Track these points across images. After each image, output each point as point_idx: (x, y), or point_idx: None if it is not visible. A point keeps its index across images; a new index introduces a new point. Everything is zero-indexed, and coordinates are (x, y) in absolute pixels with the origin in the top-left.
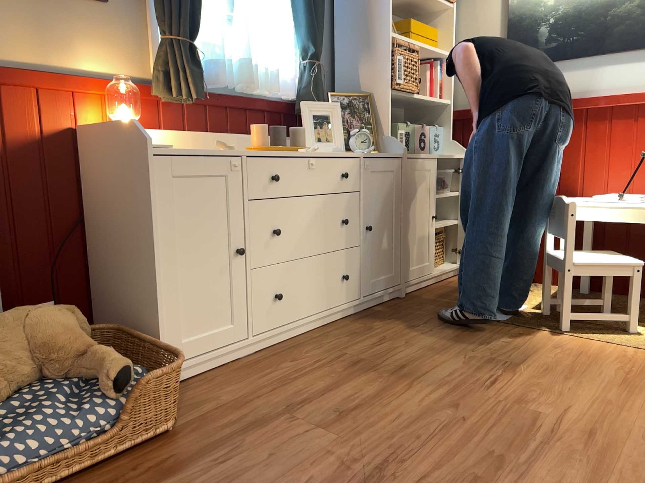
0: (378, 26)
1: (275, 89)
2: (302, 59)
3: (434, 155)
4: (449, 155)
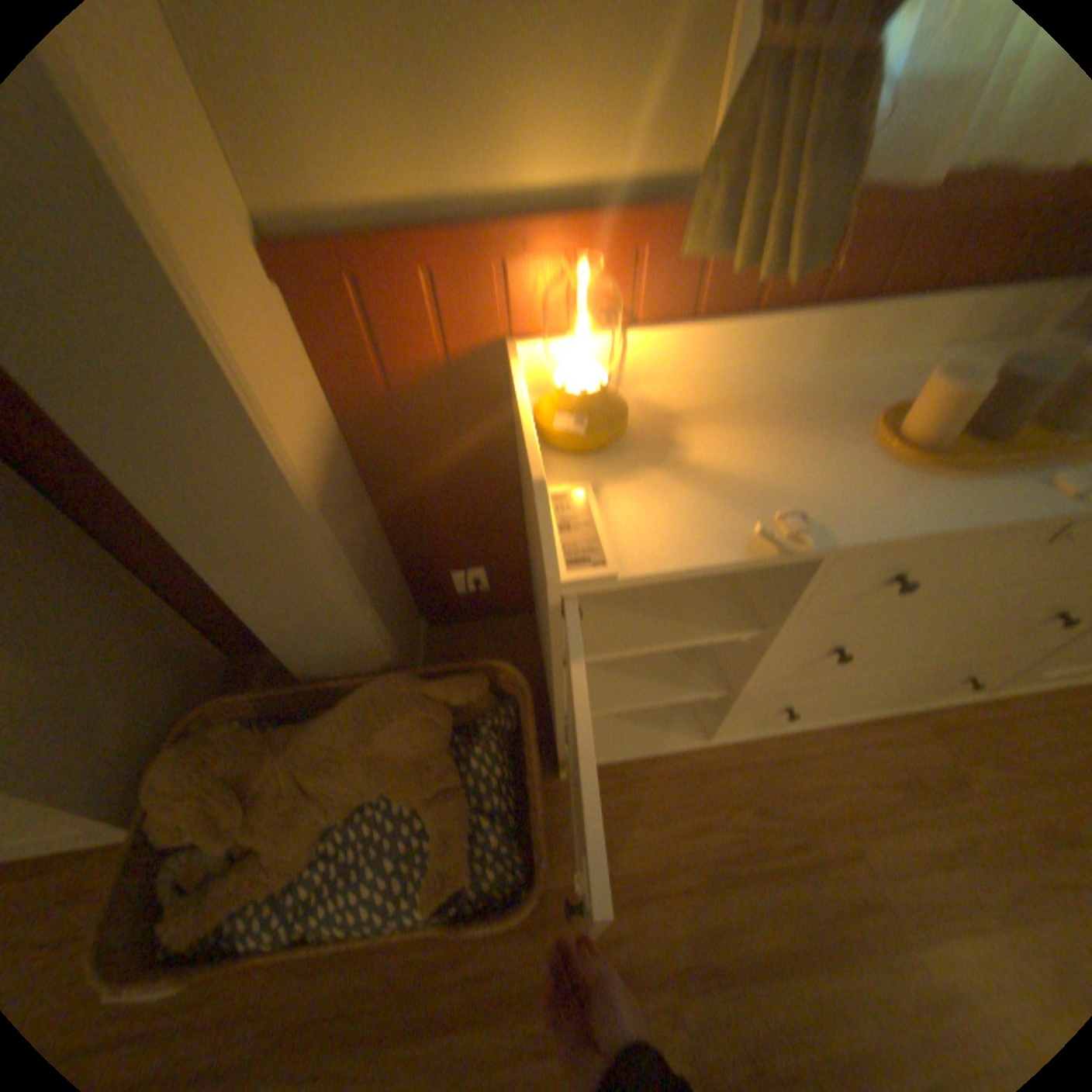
0: None
1: None
2: None
3: None
4: None
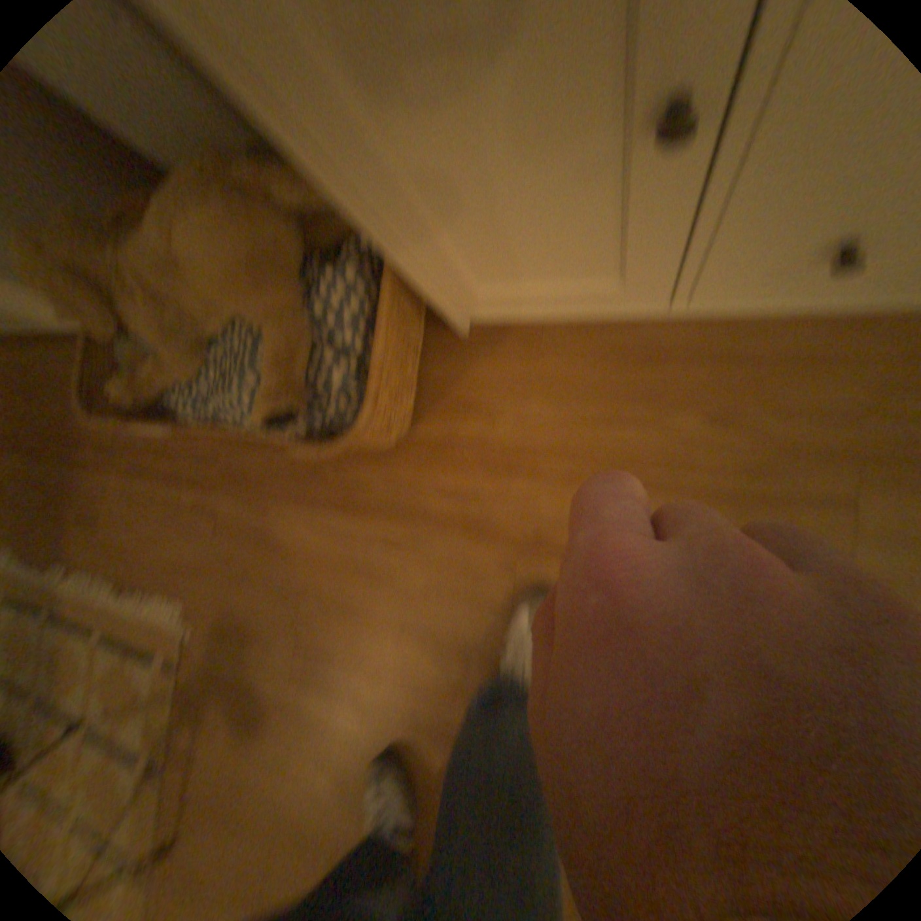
0: None
1: None
2: None
3: None
4: None
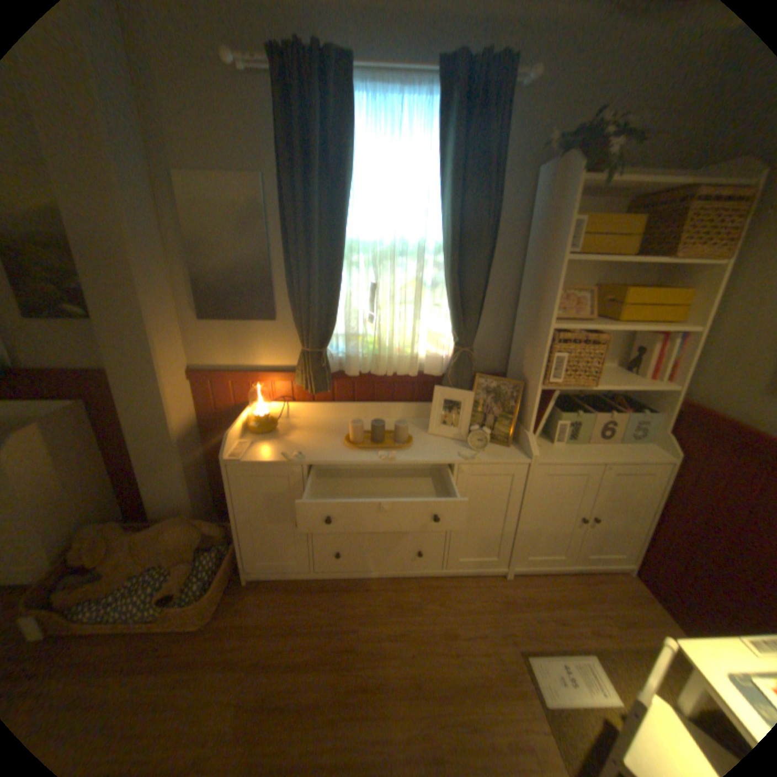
0: (545, 313)
1: (410, 373)
2: (453, 340)
3: (606, 458)
4: (645, 456)
